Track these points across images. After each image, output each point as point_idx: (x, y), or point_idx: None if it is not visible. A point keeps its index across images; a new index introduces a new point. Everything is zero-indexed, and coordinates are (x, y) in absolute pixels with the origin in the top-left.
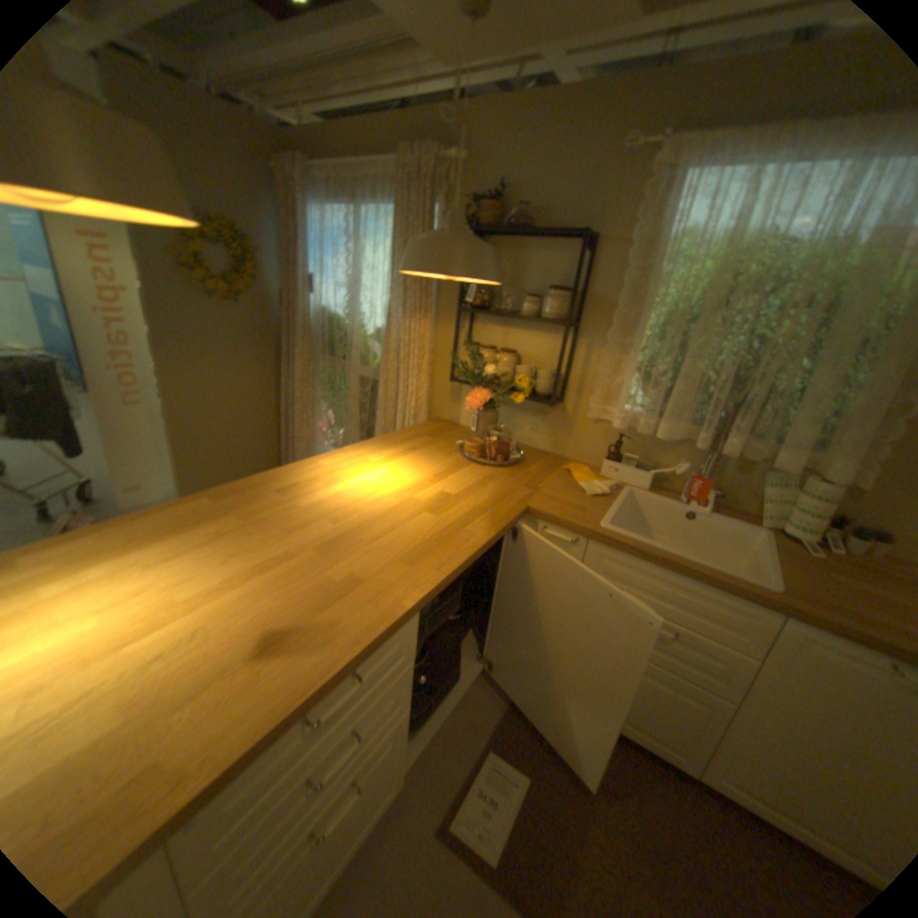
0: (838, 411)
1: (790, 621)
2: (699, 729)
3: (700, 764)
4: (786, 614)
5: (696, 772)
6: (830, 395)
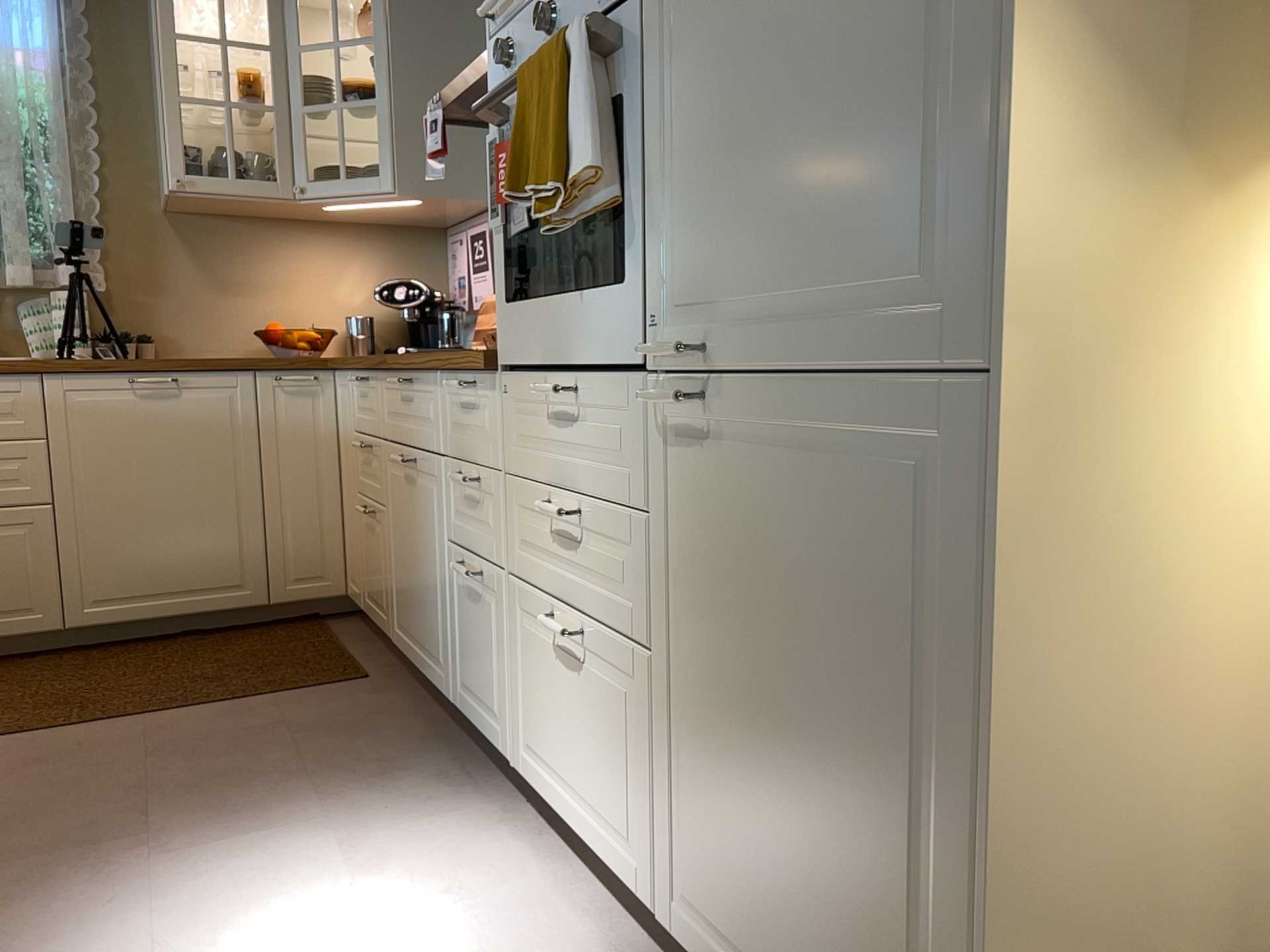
0: (47, 224)
1: (43, 381)
2: (29, 561)
3: (53, 607)
4: (34, 372)
5: (54, 622)
6: (21, 200)
